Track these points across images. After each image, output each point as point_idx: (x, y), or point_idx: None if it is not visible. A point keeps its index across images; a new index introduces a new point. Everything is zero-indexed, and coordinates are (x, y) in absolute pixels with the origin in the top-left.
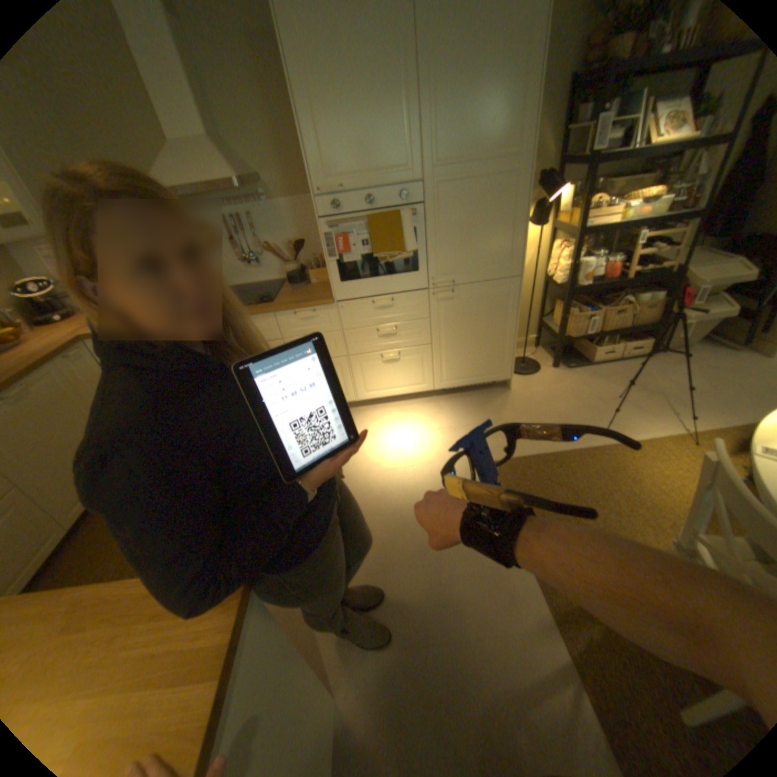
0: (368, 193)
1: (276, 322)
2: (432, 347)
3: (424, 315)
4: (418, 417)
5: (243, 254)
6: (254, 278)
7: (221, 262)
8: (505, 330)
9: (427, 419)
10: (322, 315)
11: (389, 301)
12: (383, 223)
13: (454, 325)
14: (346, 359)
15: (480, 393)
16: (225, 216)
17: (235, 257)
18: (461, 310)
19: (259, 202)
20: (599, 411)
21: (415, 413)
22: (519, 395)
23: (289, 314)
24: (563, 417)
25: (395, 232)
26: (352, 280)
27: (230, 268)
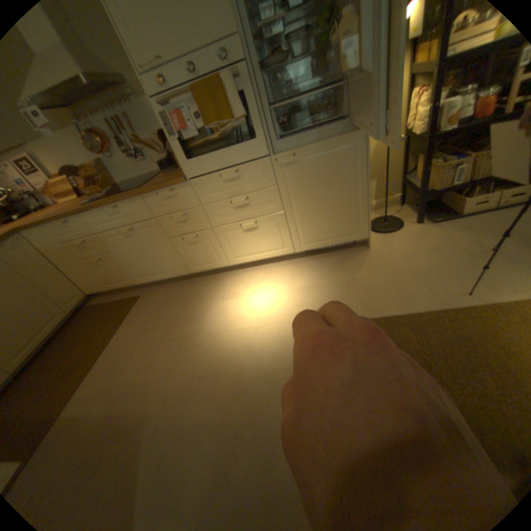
0: (188, 58)
1: (146, 202)
2: (286, 212)
3: (272, 182)
4: (280, 277)
5: (132, 150)
6: (144, 169)
7: (116, 159)
8: (358, 188)
9: (288, 279)
10: (181, 193)
11: (235, 172)
12: (206, 87)
13: (304, 188)
14: (212, 230)
15: (342, 253)
16: (108, 118)
17: (125, 153)
18: (308, 172)
19: (130, 101)
20: (468, 266)
21: (279, 274)
22: (380, 252)
23: (154, 194)
24: (425, 274)
25: (221, 95)
26: (202, 156)
27: (124, 163)
